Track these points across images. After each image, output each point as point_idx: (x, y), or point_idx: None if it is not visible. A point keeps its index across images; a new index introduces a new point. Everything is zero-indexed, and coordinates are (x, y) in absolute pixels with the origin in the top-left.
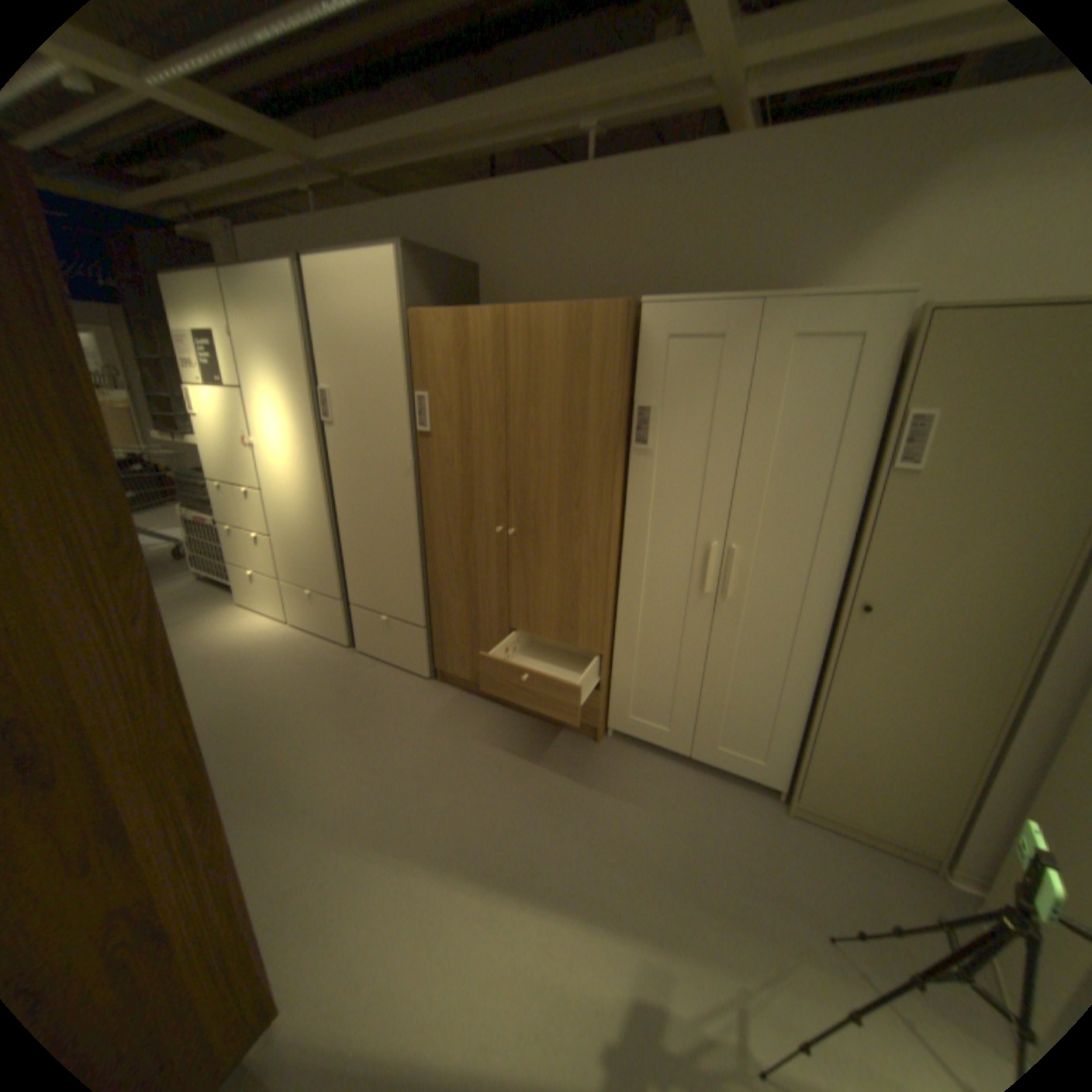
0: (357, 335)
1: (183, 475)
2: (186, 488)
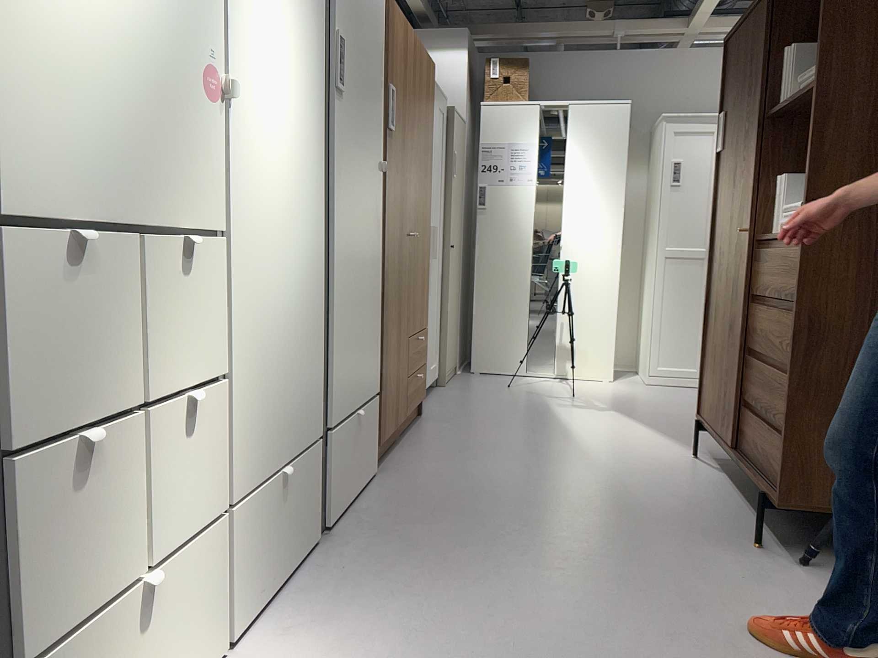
0: None
1: None
2: None
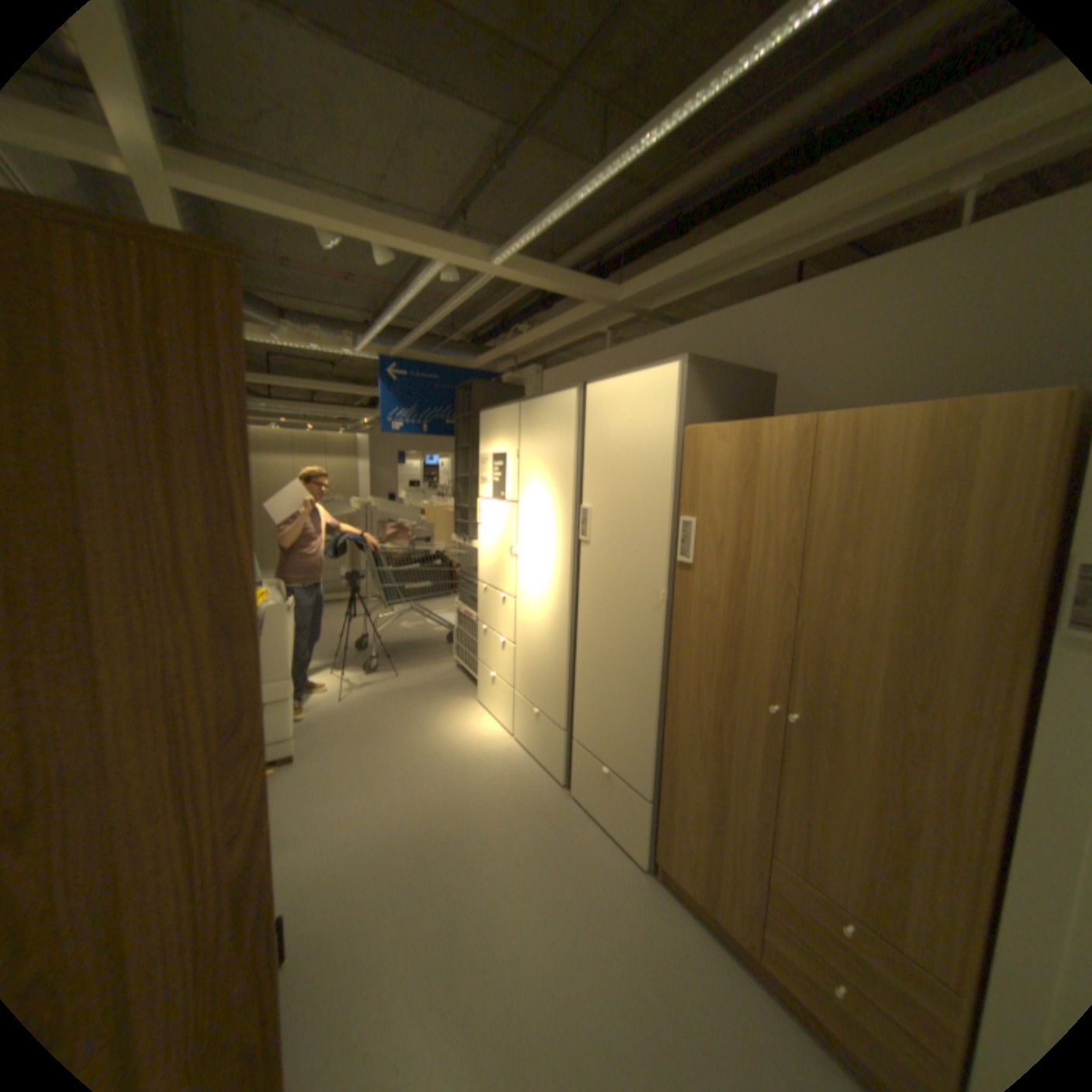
0: (626, 453)
1: (465, 571)
2: (465, 583)
